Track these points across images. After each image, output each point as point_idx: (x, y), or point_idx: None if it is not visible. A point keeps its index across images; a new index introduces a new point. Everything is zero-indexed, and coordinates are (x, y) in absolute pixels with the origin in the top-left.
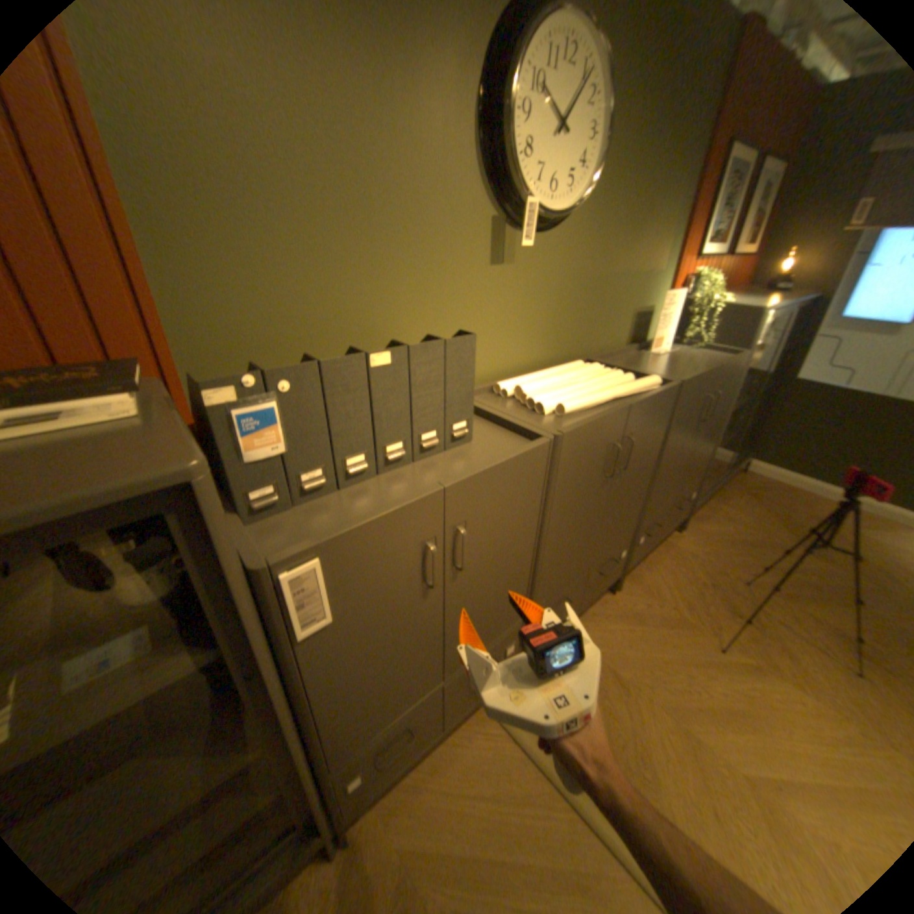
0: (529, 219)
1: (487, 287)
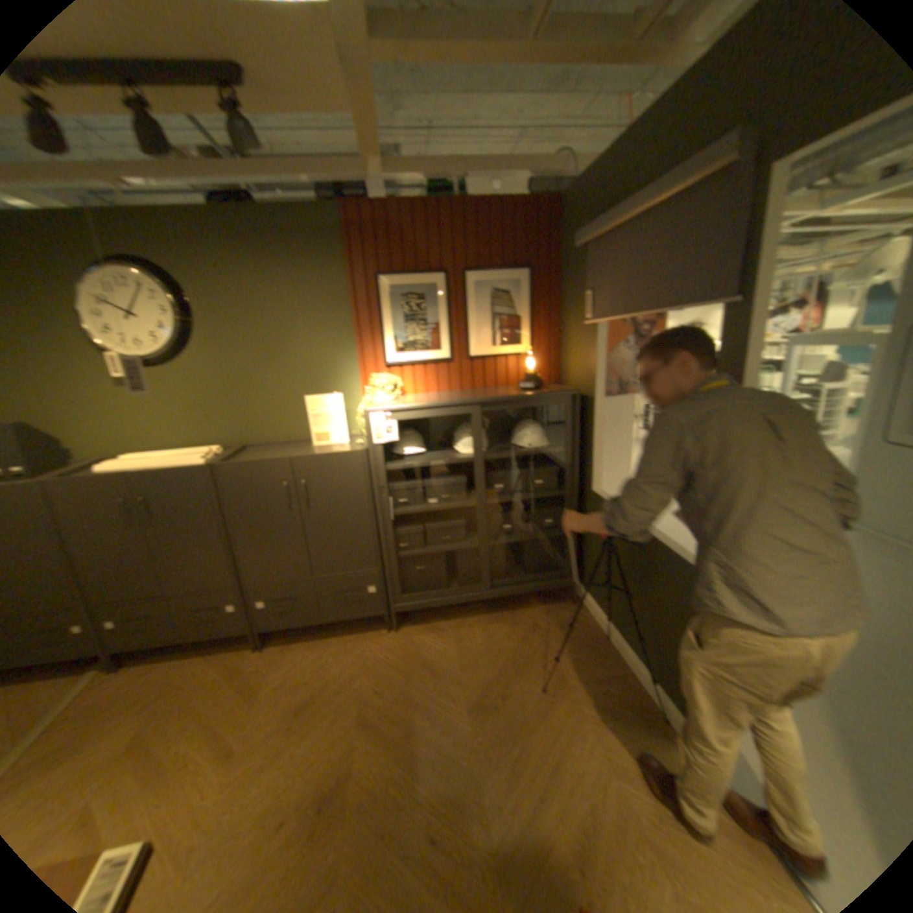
0: (109, 363)
1: (115, 398)
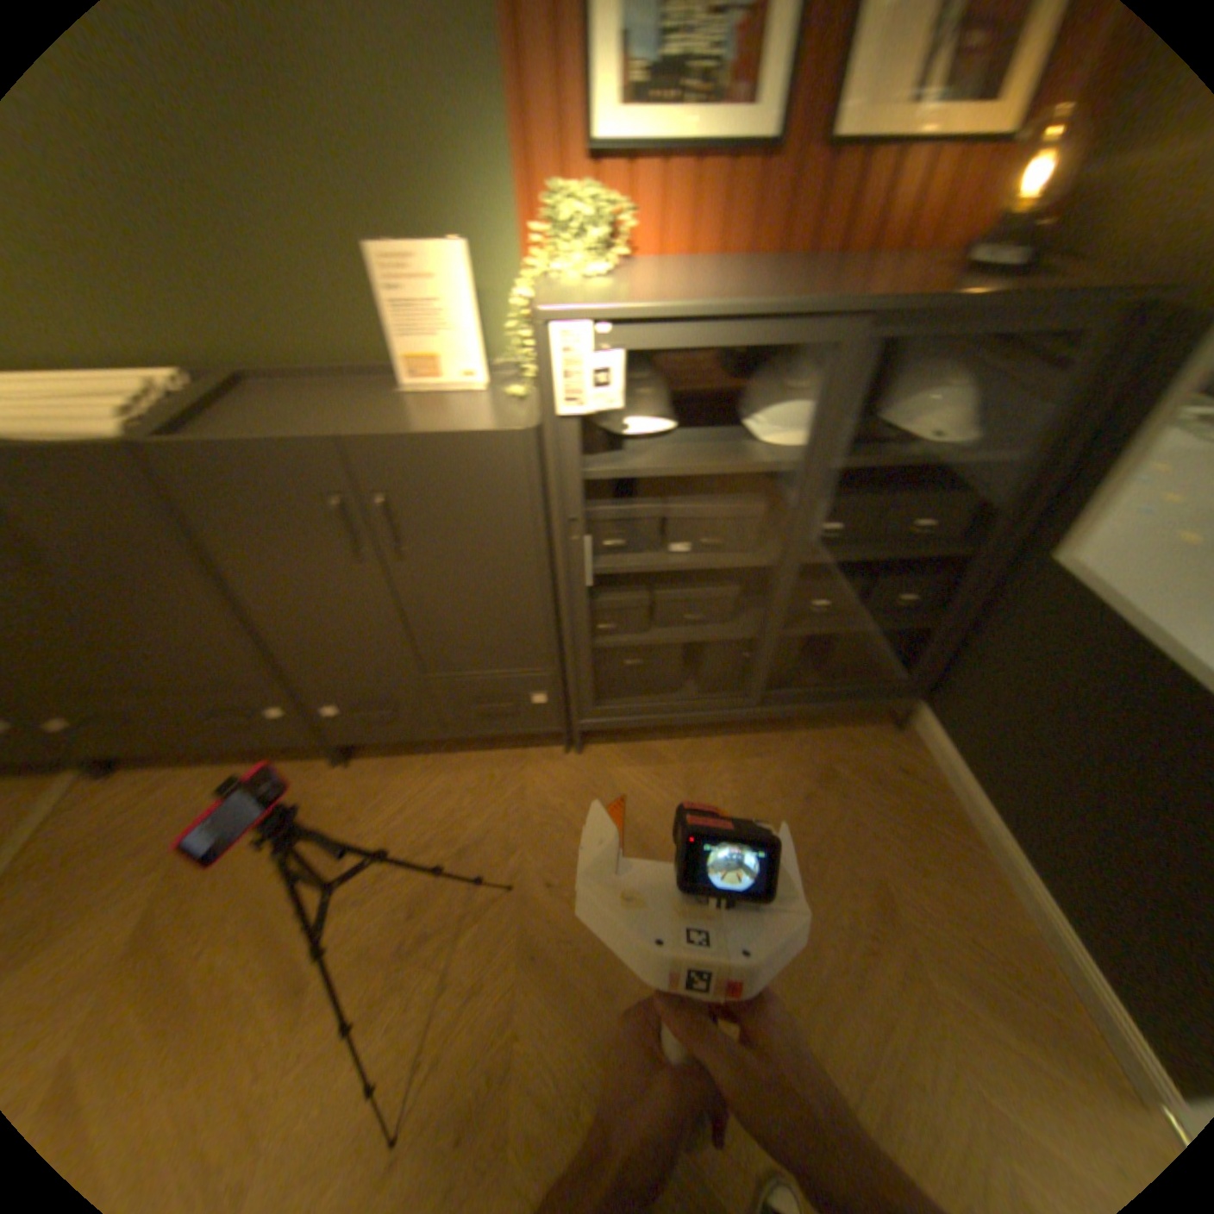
0: None
1: None
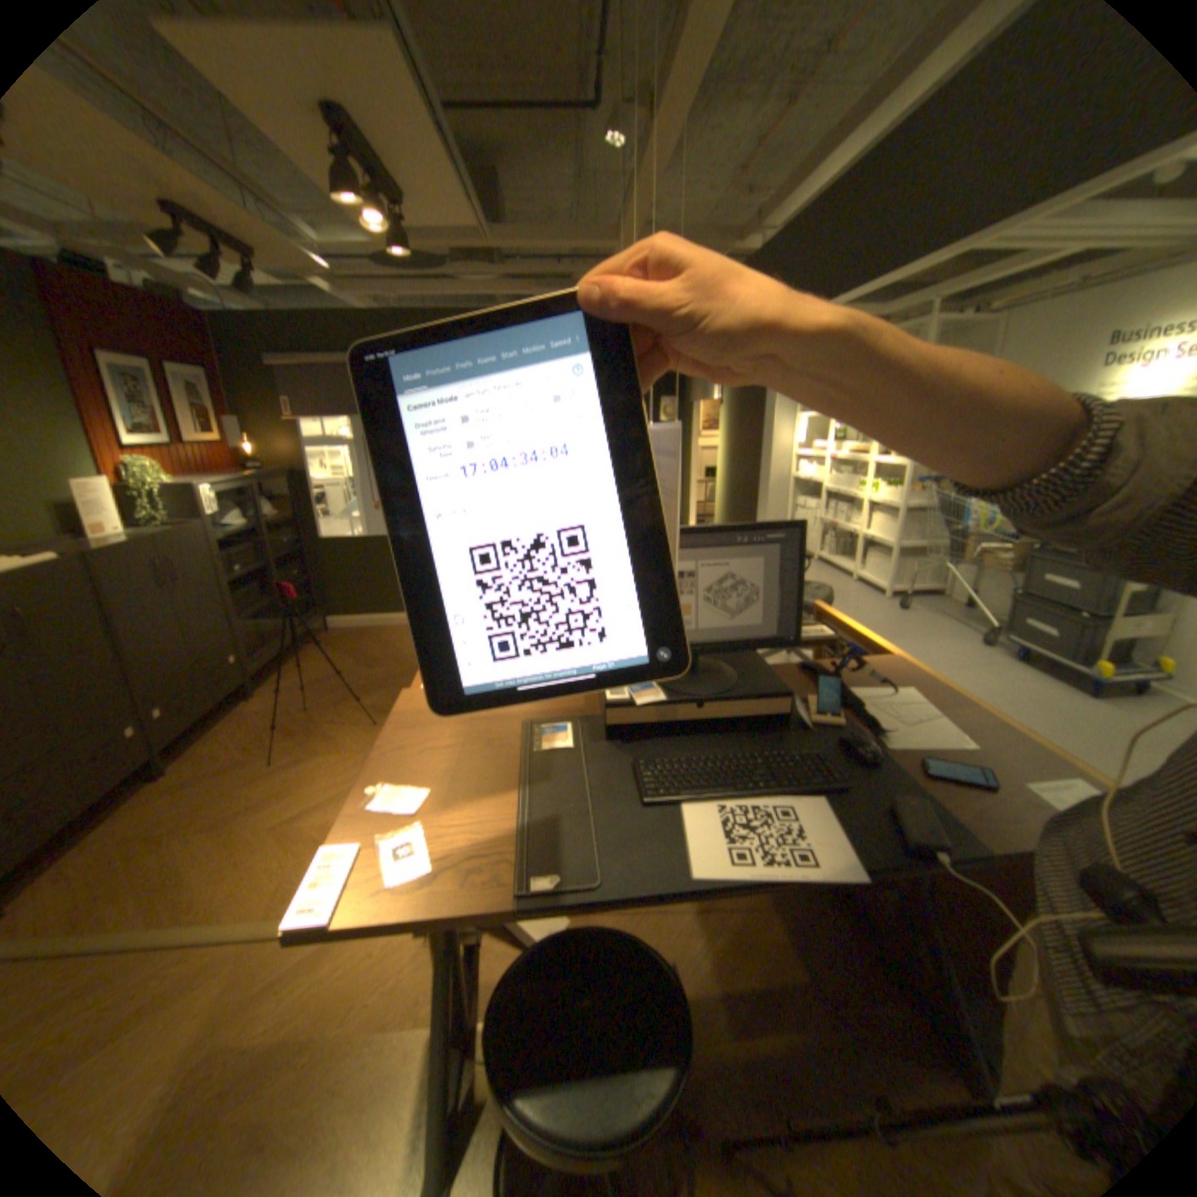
0: None
1: None
